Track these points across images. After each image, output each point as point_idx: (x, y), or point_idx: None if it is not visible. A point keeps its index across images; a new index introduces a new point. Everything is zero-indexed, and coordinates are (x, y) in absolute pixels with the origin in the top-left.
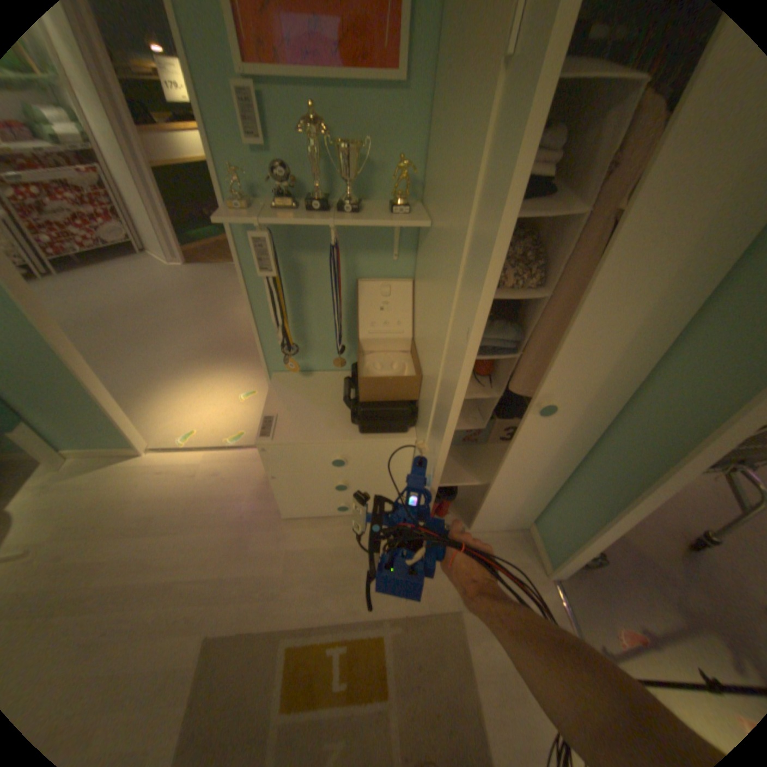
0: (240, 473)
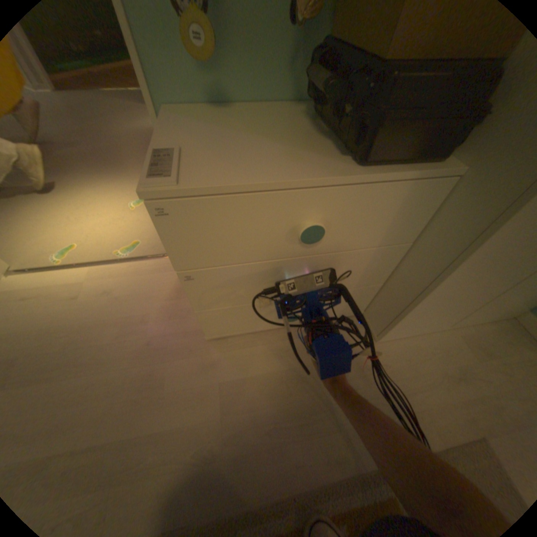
0: (141, 287)
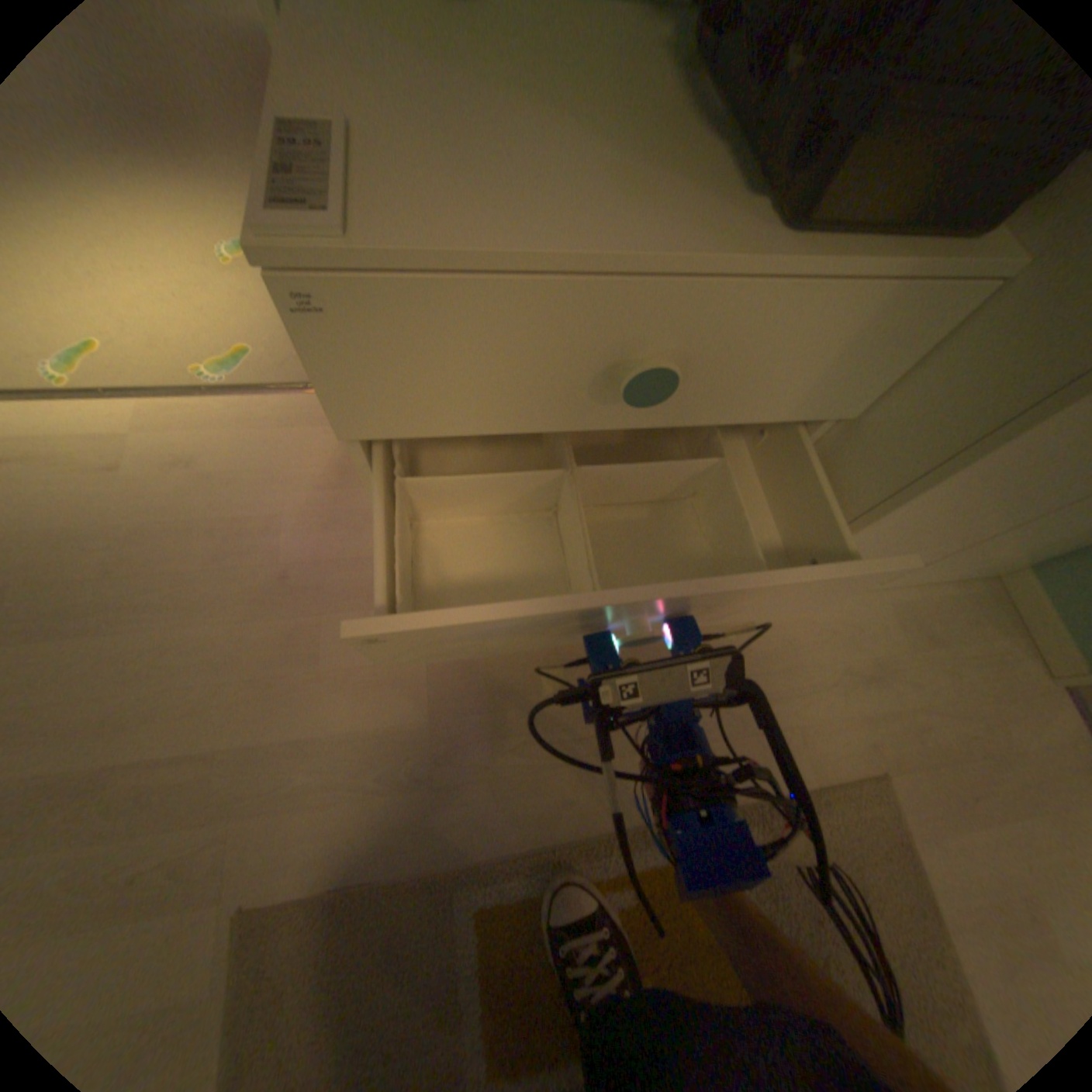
0: (259, 457)
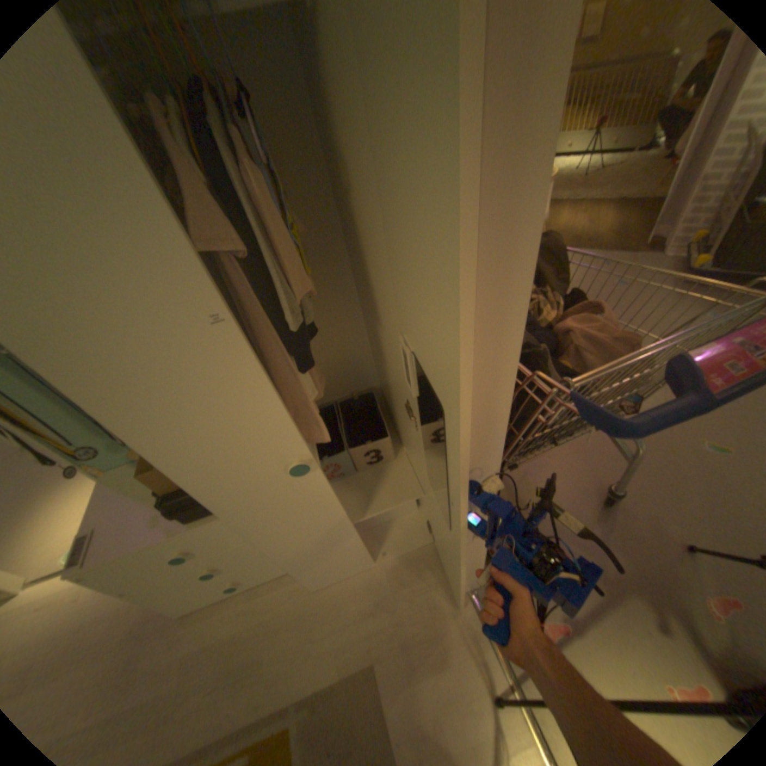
0: None
